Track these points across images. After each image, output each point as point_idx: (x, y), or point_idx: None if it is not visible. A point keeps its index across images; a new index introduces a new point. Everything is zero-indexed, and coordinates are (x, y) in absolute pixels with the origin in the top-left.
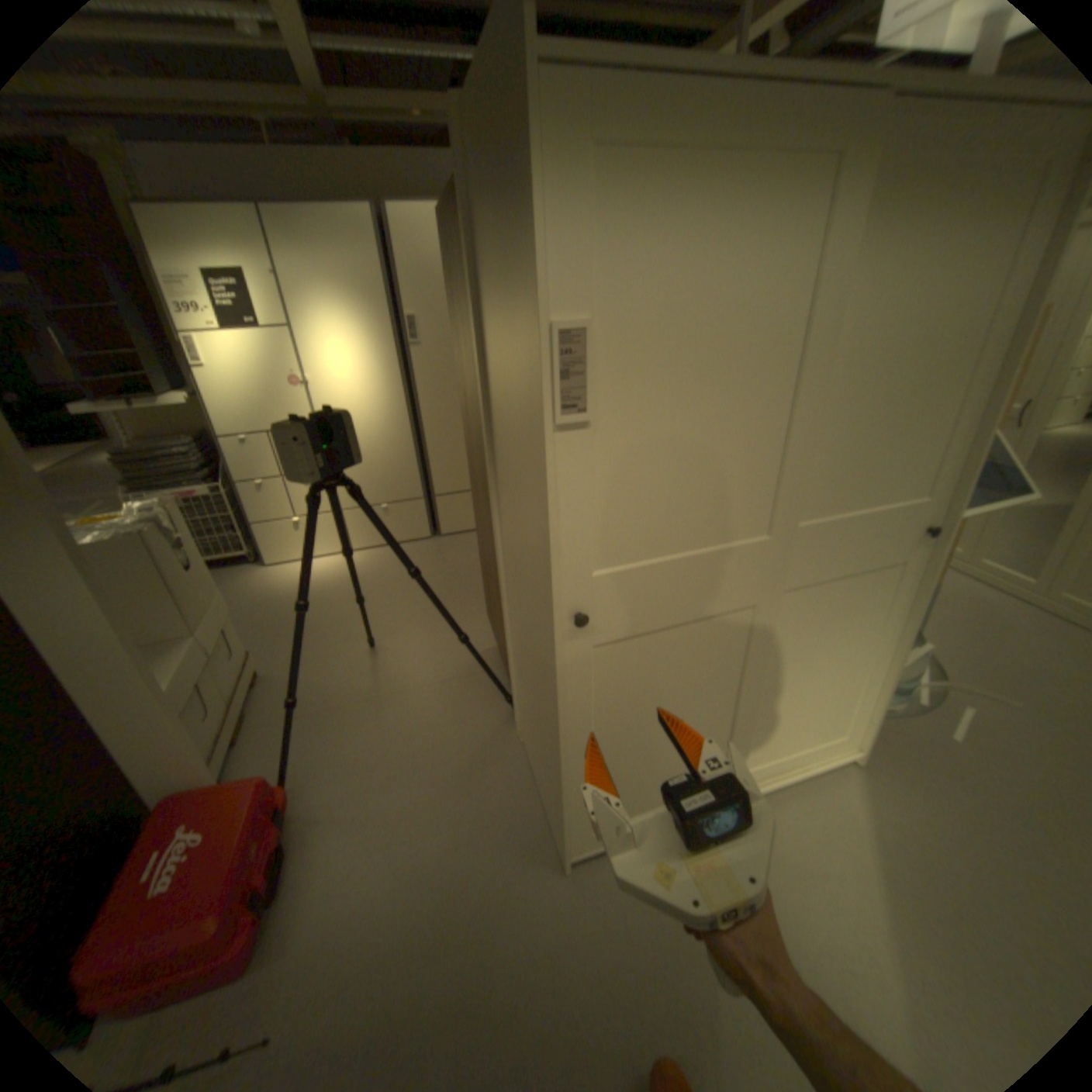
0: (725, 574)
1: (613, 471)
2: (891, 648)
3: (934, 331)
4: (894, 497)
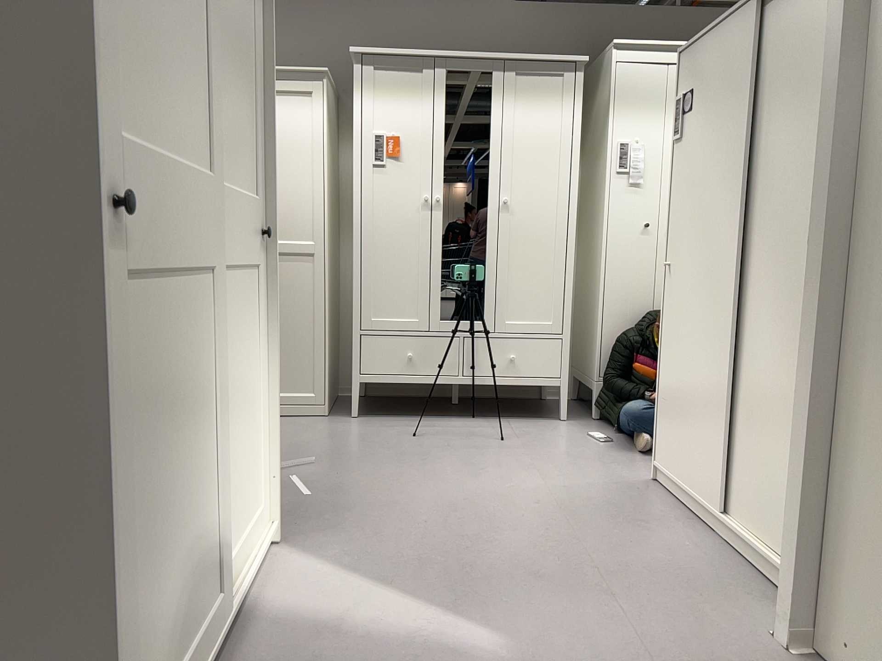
0: (189, 210)
1: None
2: (262, 376)
3: (235, 23)
4: (241, 185)
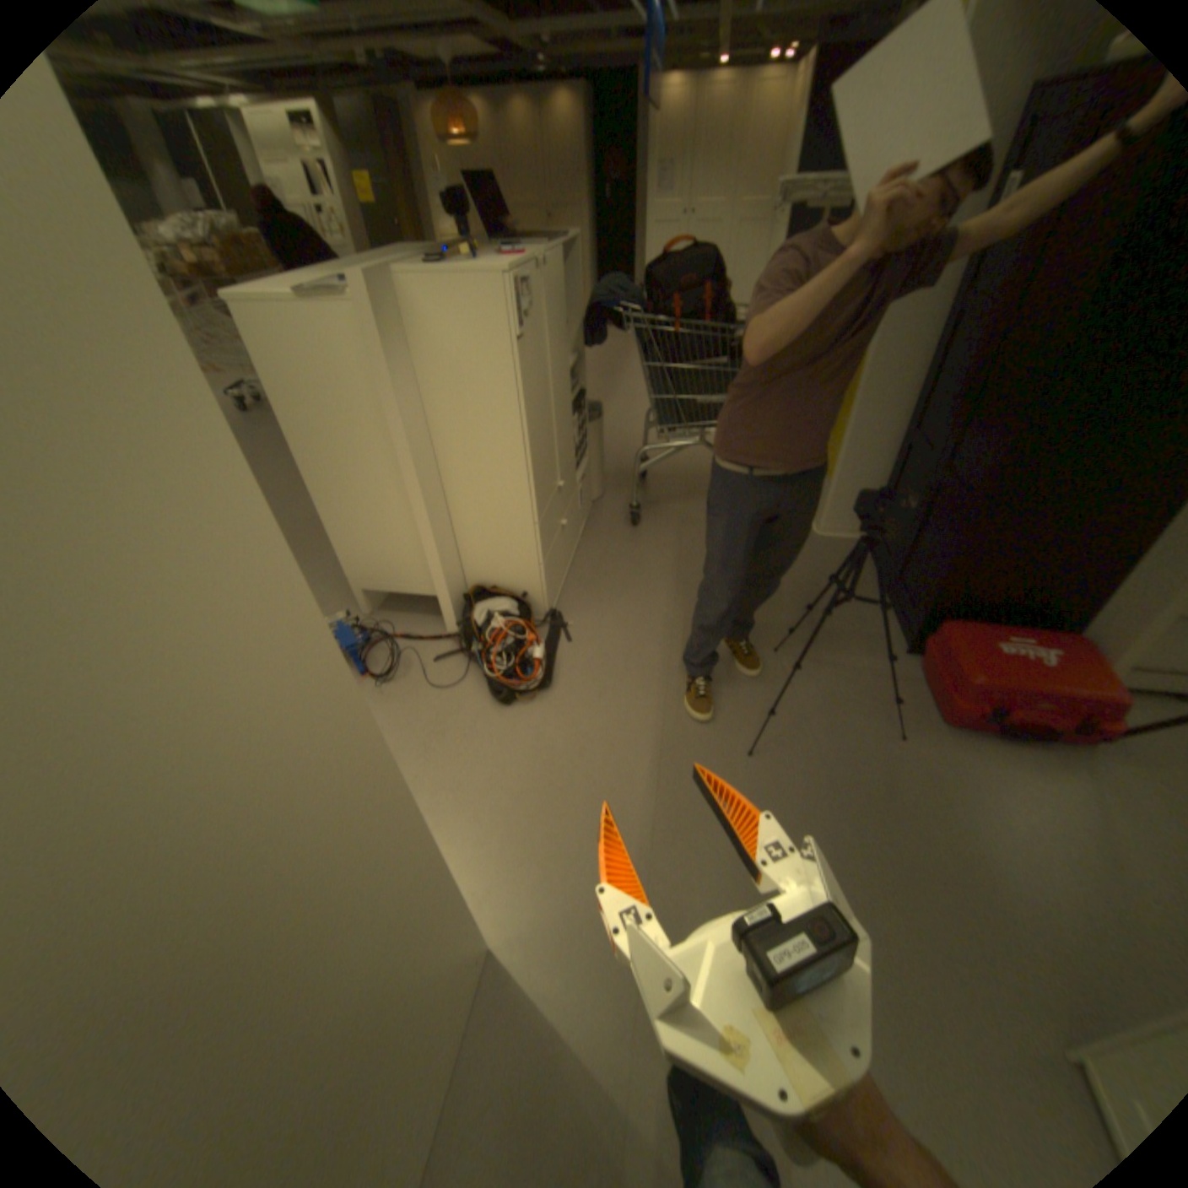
0: None
1: None
2: None
3: None
4: None
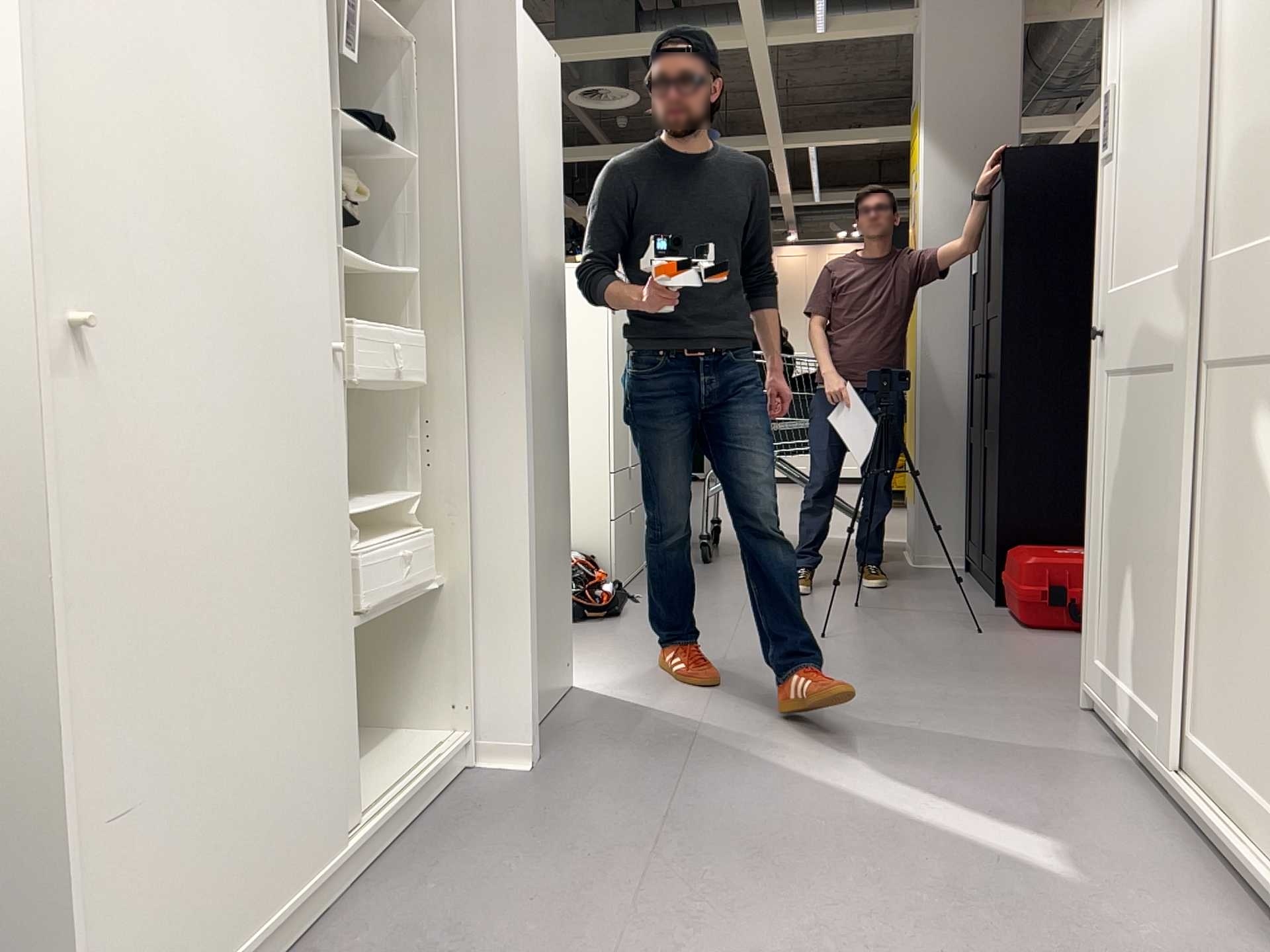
0: (1150, 312)
1: (1114, 198)
2: None
3: None
4: None
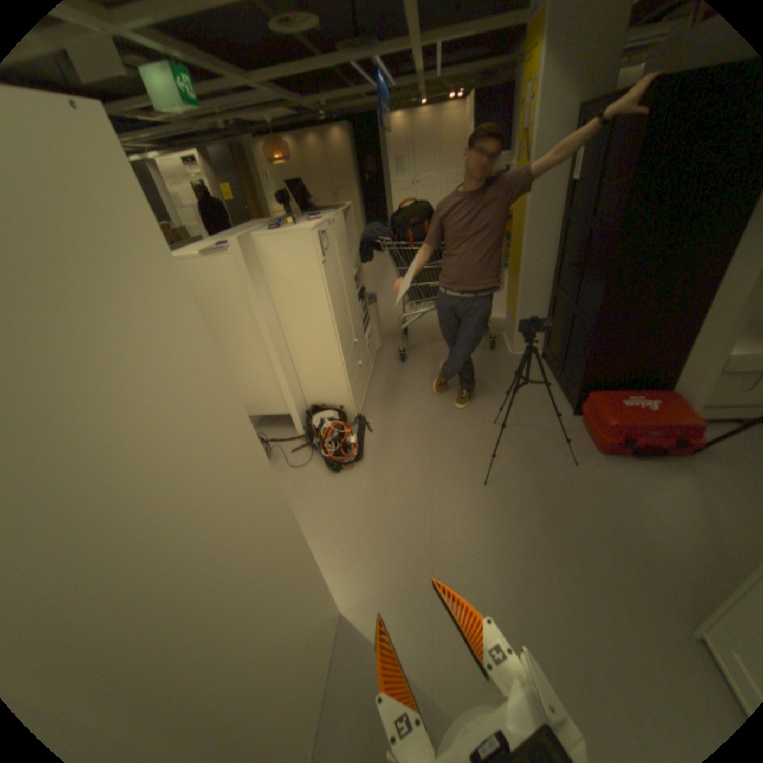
0: None
1: None
2: None
3: None
4: None
